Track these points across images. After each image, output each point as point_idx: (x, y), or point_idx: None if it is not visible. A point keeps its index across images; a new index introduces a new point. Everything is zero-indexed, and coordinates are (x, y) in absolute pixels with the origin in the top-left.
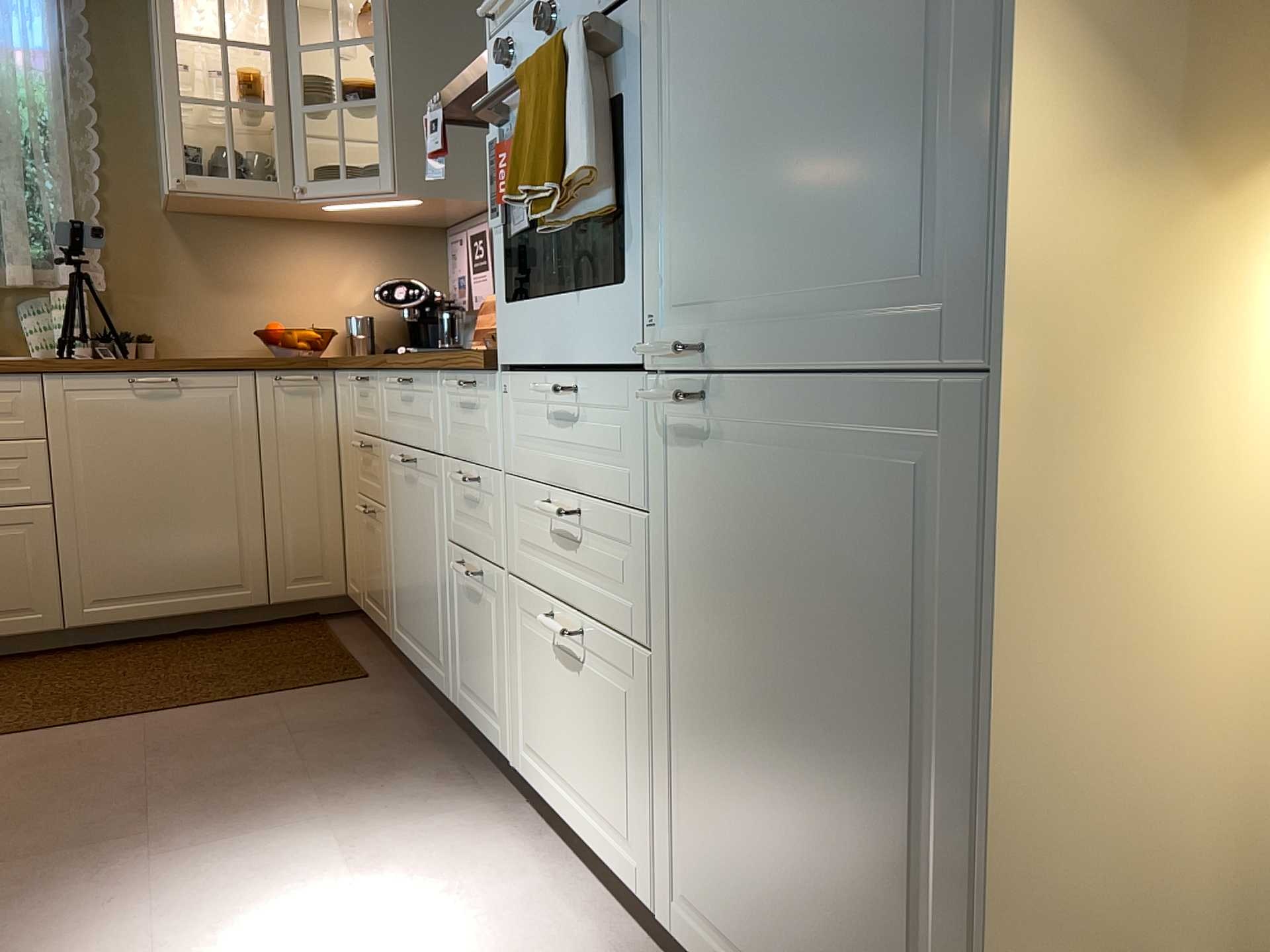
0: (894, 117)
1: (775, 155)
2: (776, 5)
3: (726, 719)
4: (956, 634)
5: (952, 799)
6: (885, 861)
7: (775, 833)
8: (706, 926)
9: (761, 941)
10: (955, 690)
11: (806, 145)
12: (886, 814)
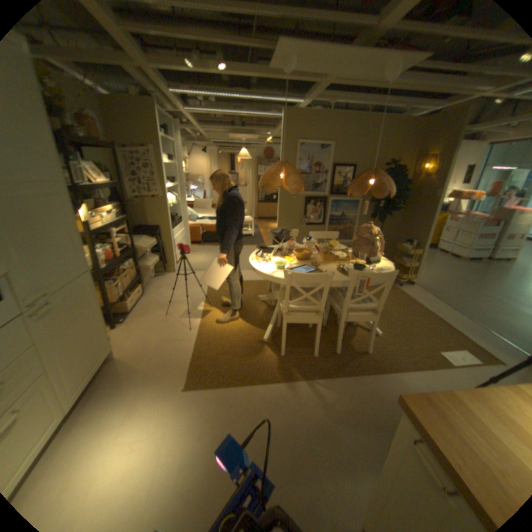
0: (68, 247)
1: (49, 256)
2: (41, 232)
3: (68, 351)
4: (91, 298)
5: (96, 314)
6: (93, 331)
7: (81, 352)
8: (74, 390)
9: (84, 371)
10: (93, 304)
11: (55, 253)
12: (92, 326)
